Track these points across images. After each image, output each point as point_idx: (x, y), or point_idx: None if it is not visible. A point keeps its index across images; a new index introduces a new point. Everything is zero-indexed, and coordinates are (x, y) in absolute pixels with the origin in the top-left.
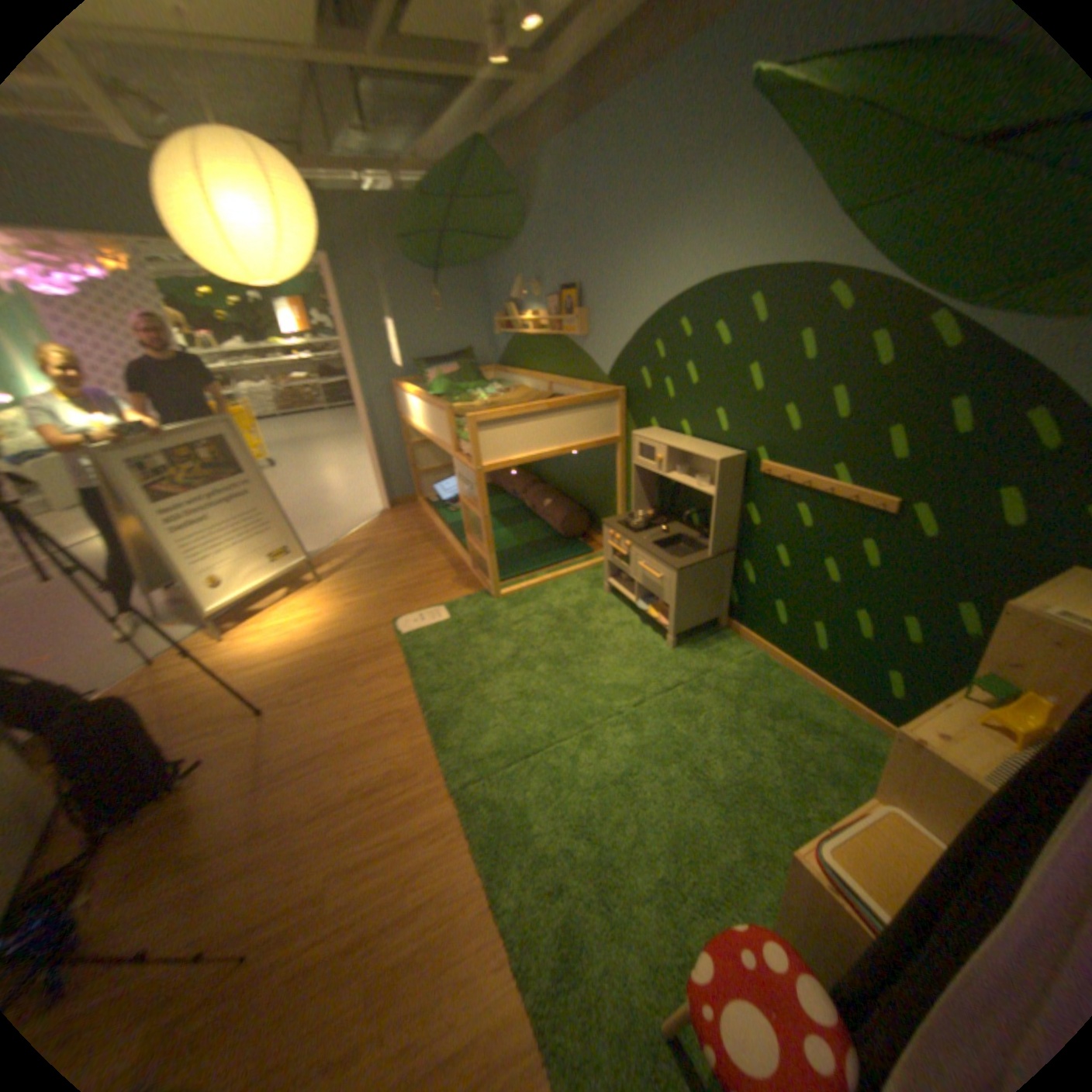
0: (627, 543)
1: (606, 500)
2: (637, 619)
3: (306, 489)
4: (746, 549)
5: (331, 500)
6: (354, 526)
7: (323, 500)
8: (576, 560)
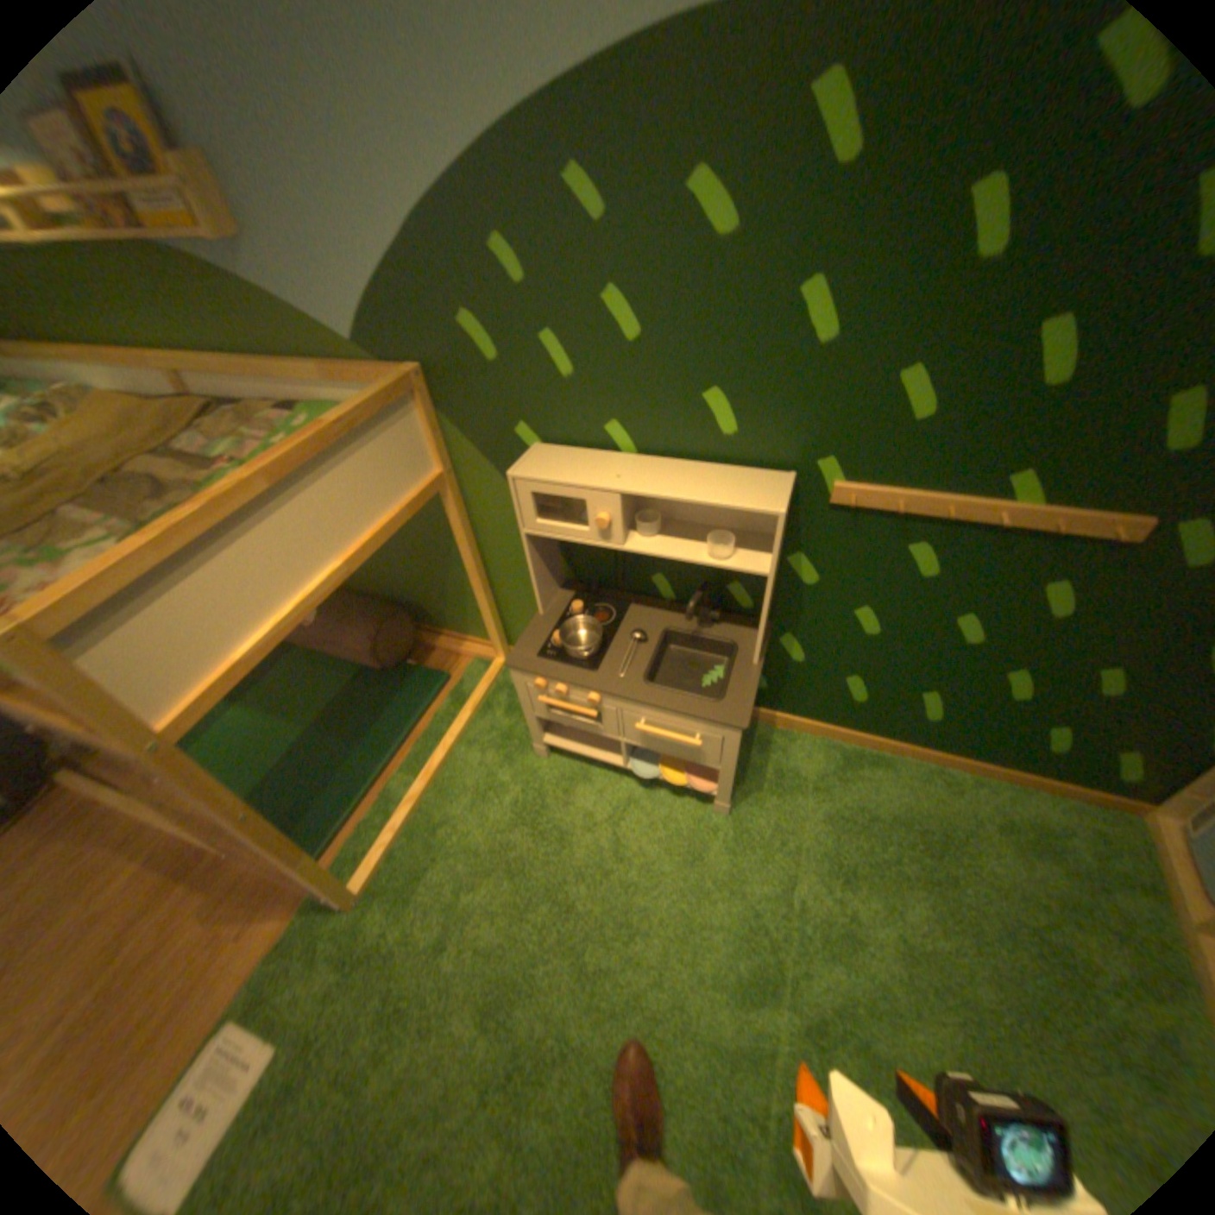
0: (594, 695)
1: (433, 579)
2: (629, 782)
3: None
4: (791, 620)
5: None
6: None
7: None
8: (433, 704)
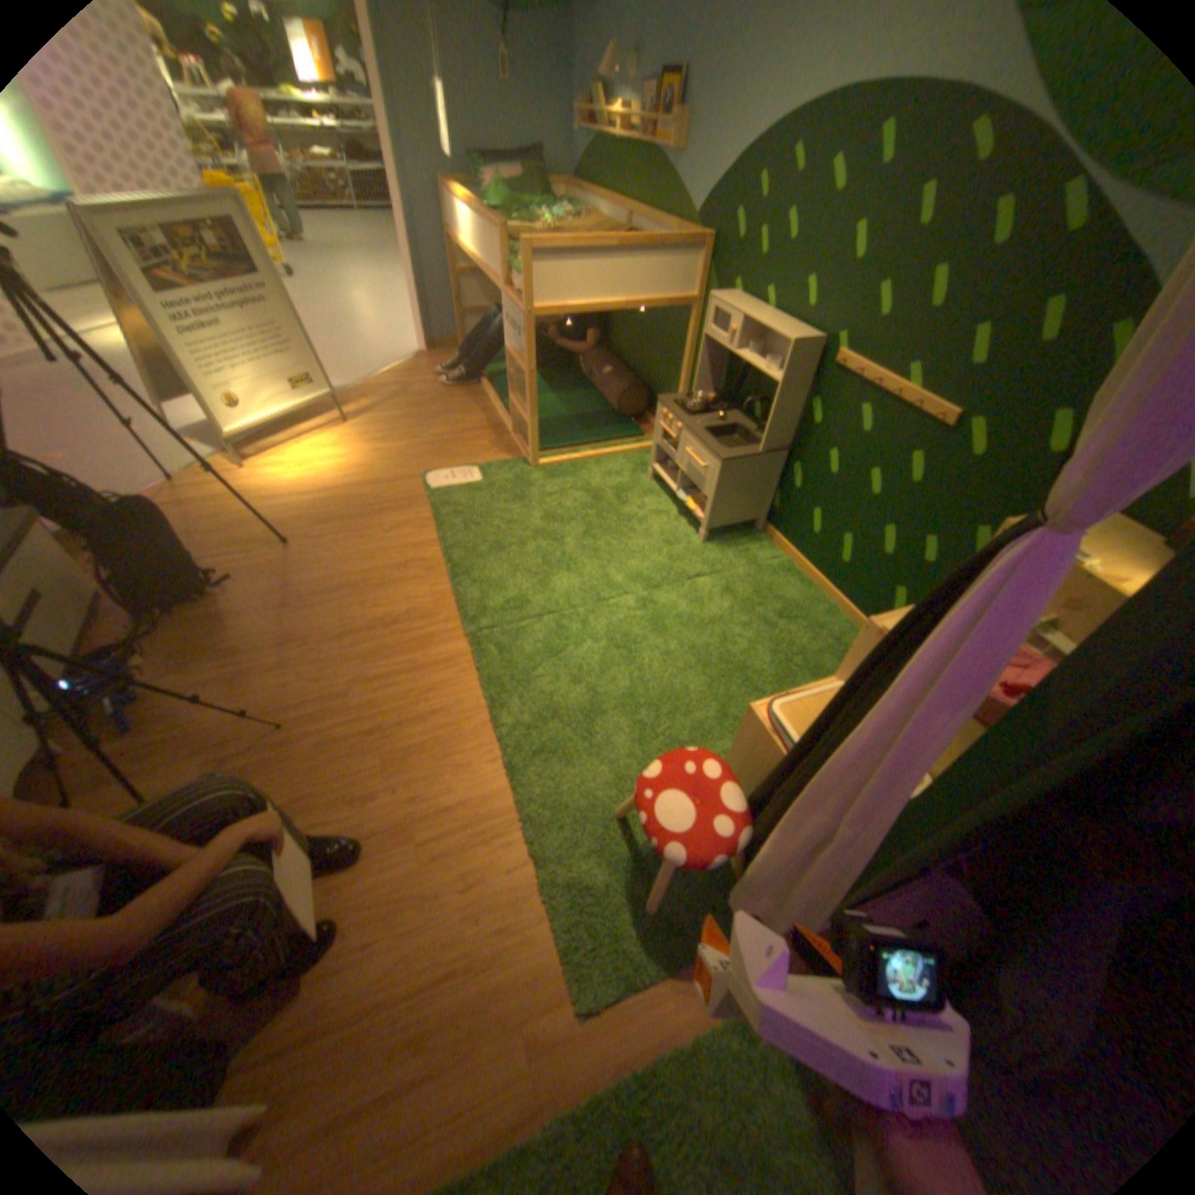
0: (677, 426)
1: (667, 377)
2: (672, 510)
3: (327, 312)
4: (799, 450)
5: (356, 331)
6: (383, 367)
7: (348, 329)
8: (624, 441)
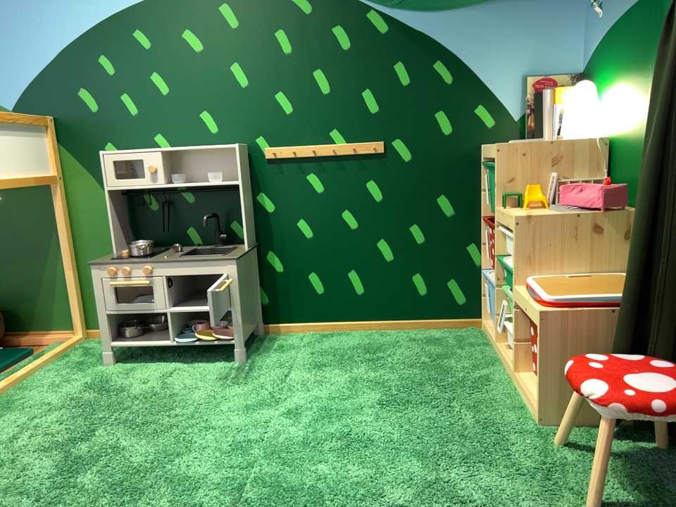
0: (147, 266)
1: (31, 276)
2: (176, 364)
3: None
4: (267, 237)
5: None
6: None
7: None
8: (16, 363)
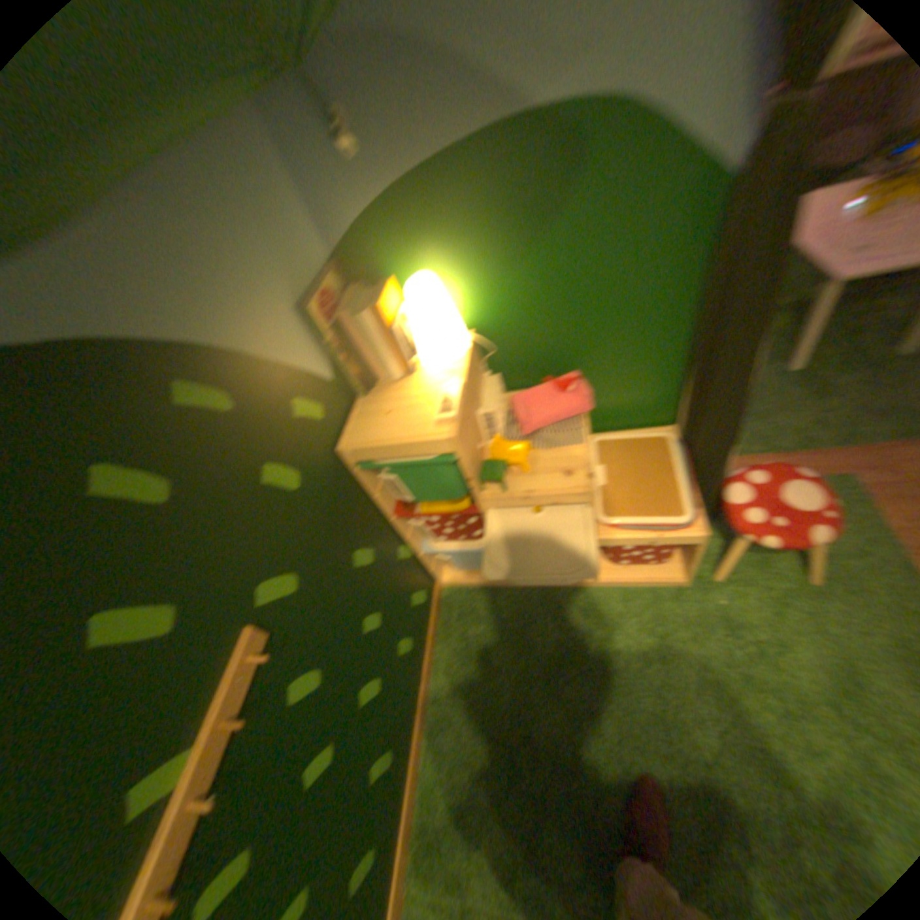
0: None
1: None
2: None
3: None
4: None
5: None
6: None
7: None
8: None
